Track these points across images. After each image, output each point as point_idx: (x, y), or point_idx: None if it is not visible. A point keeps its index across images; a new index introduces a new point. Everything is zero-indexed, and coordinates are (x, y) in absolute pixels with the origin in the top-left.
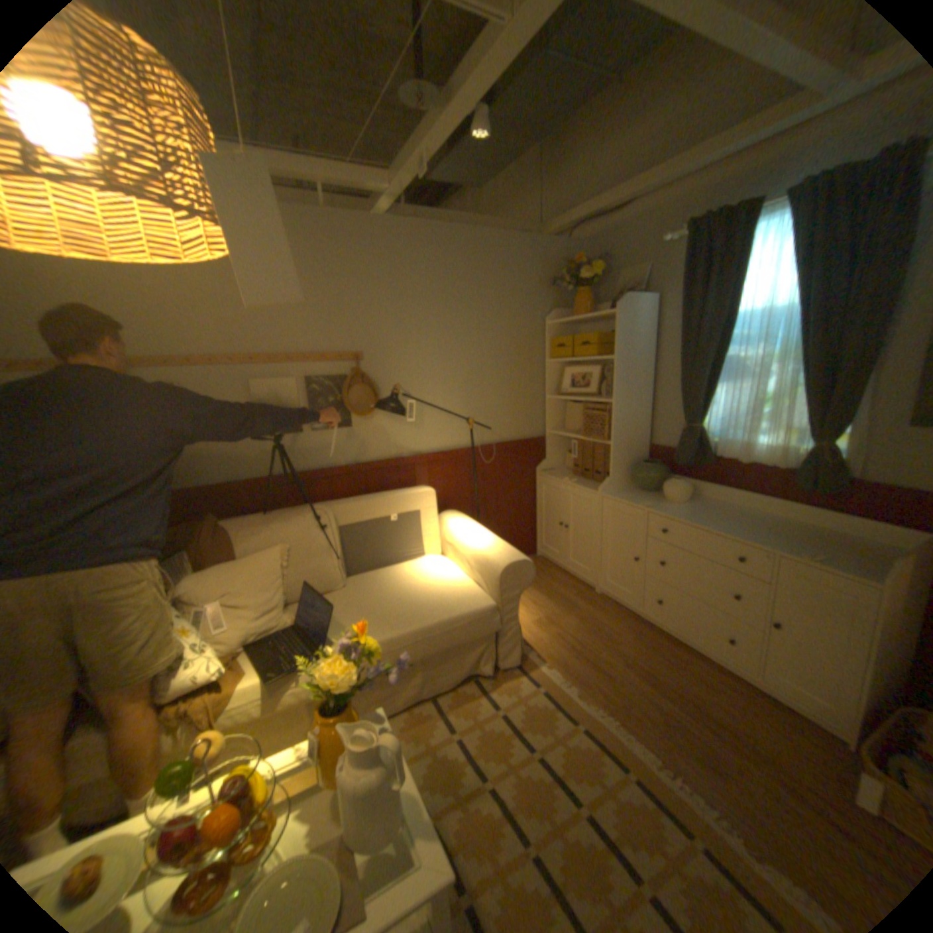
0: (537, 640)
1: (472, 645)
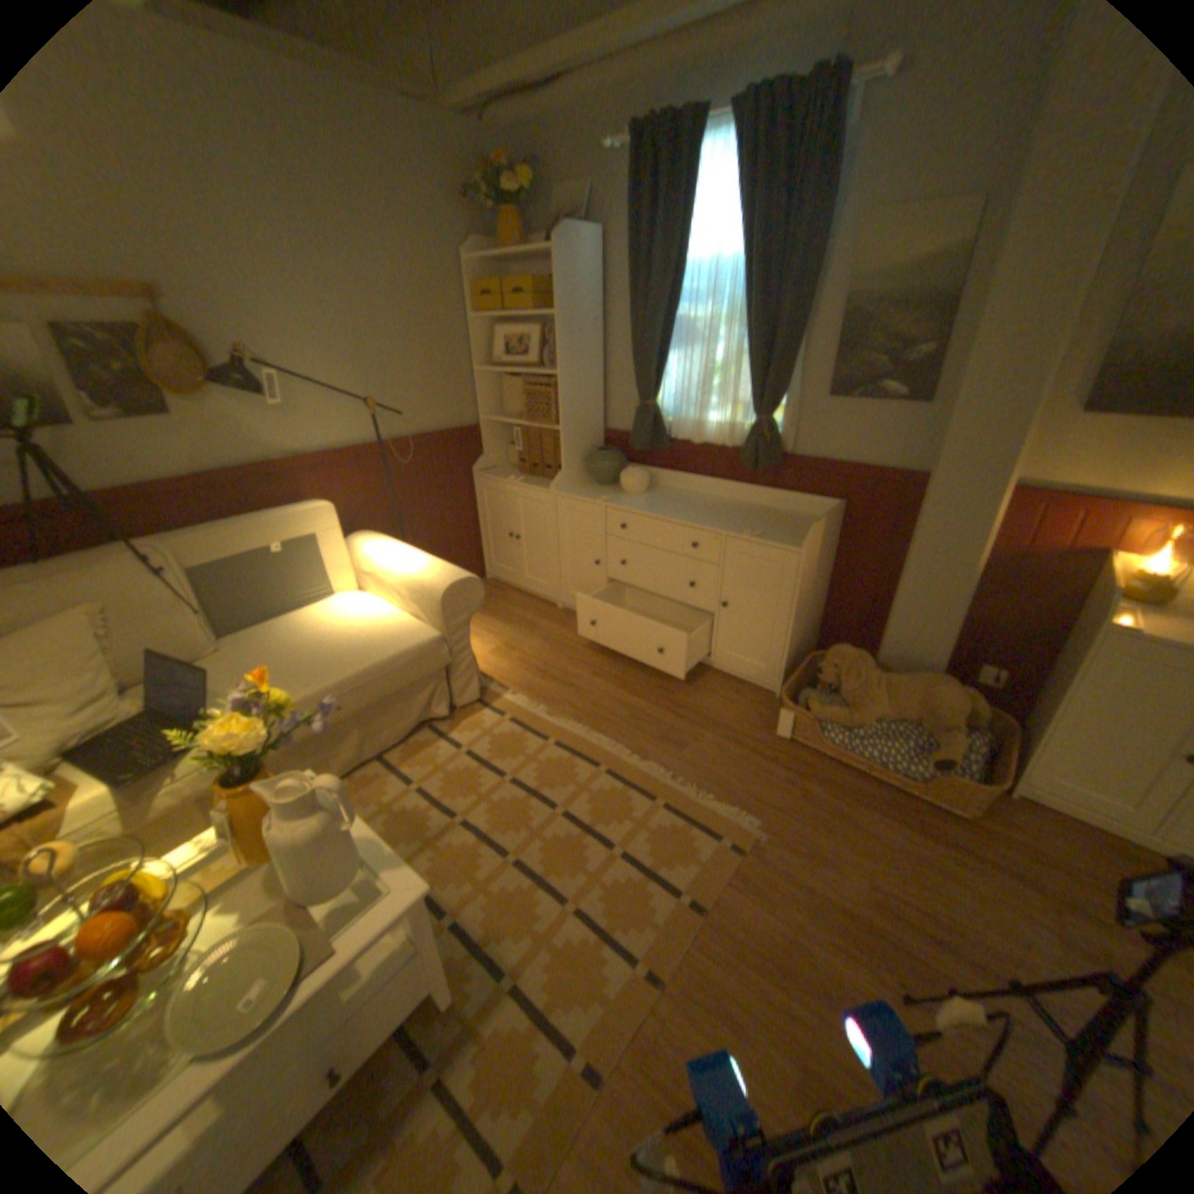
0: (496, 669)
1: (417, 686)
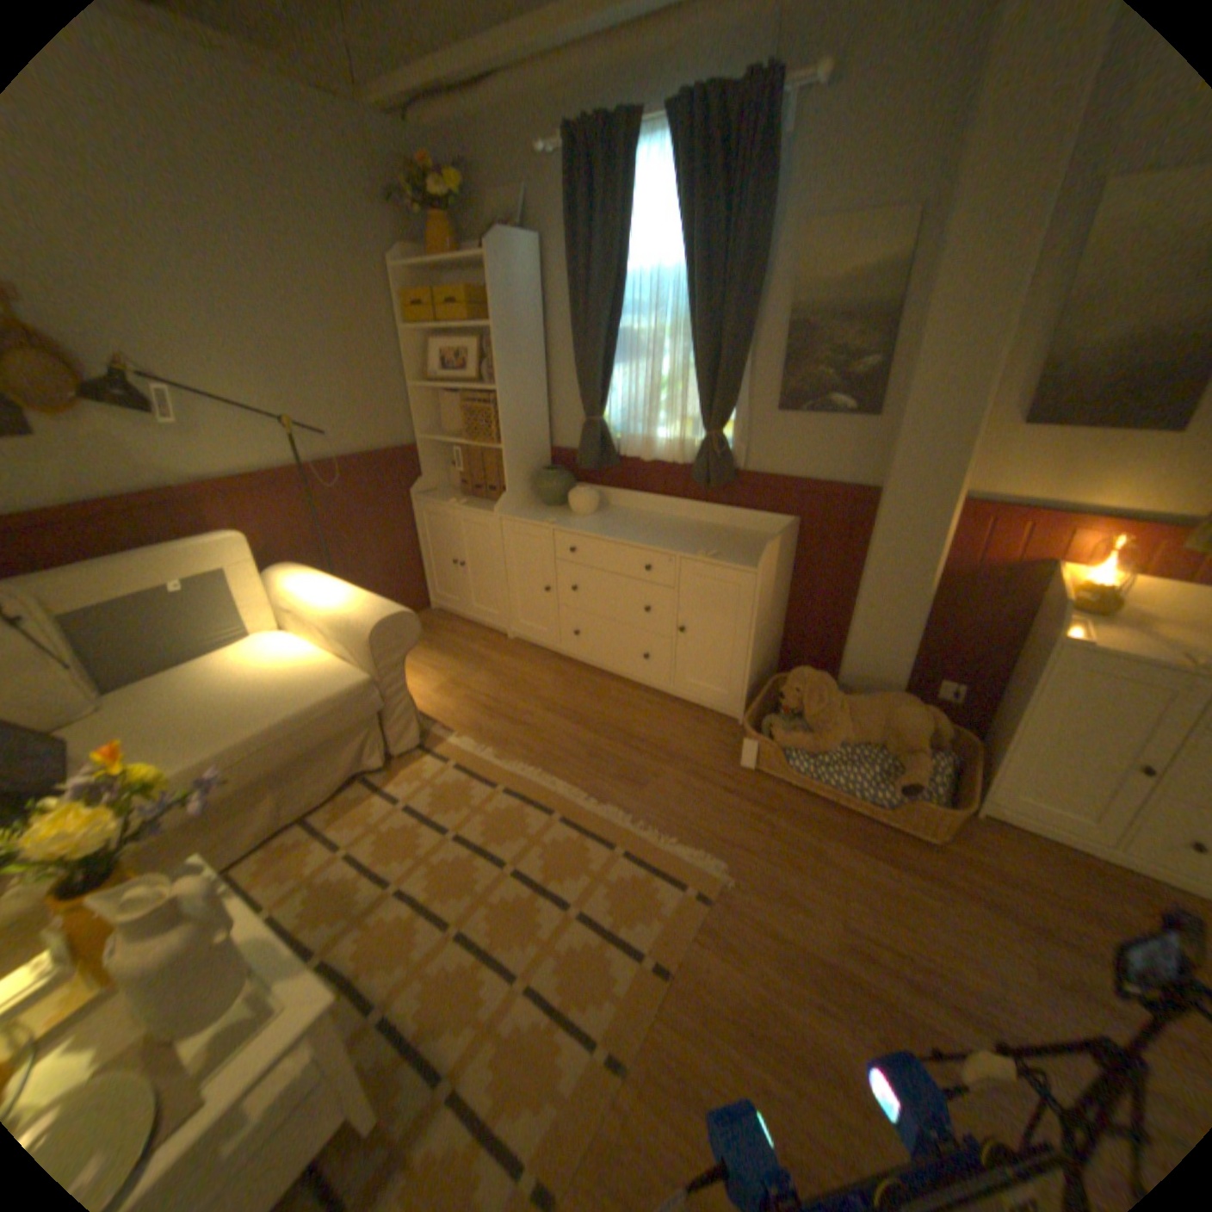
0: (440, 709)
1: (344, 735)
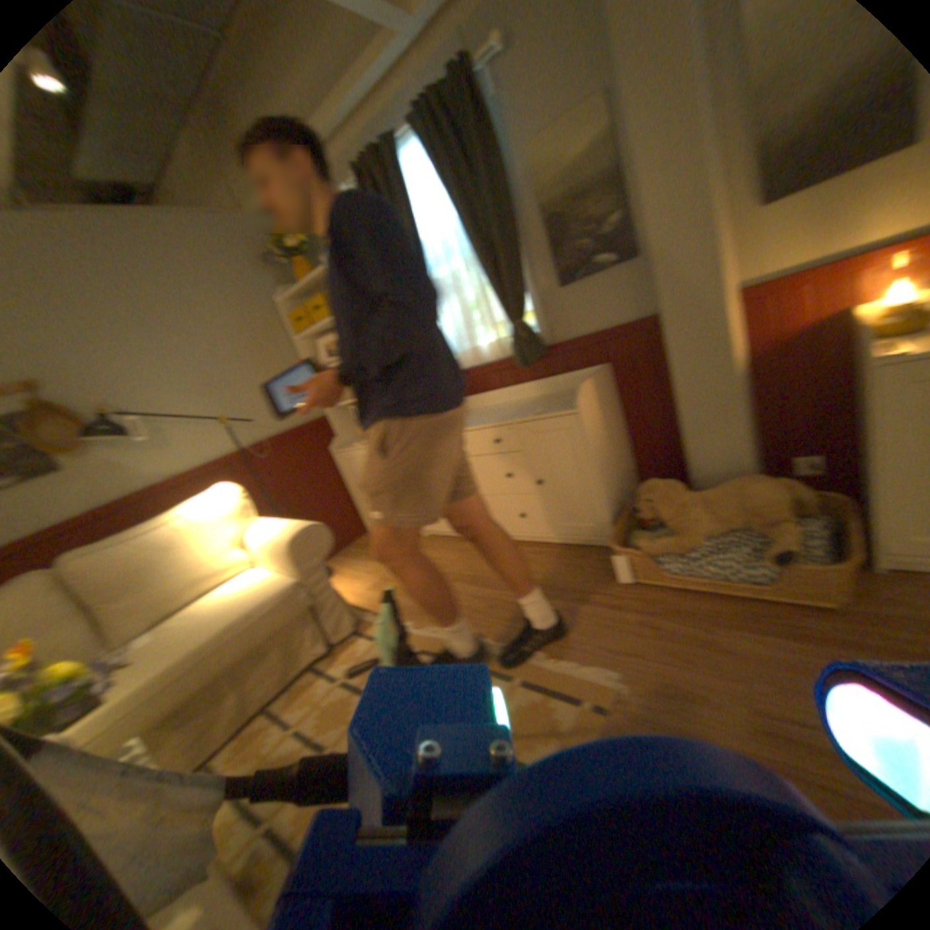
0: (373, 601)
1: (288, 632)
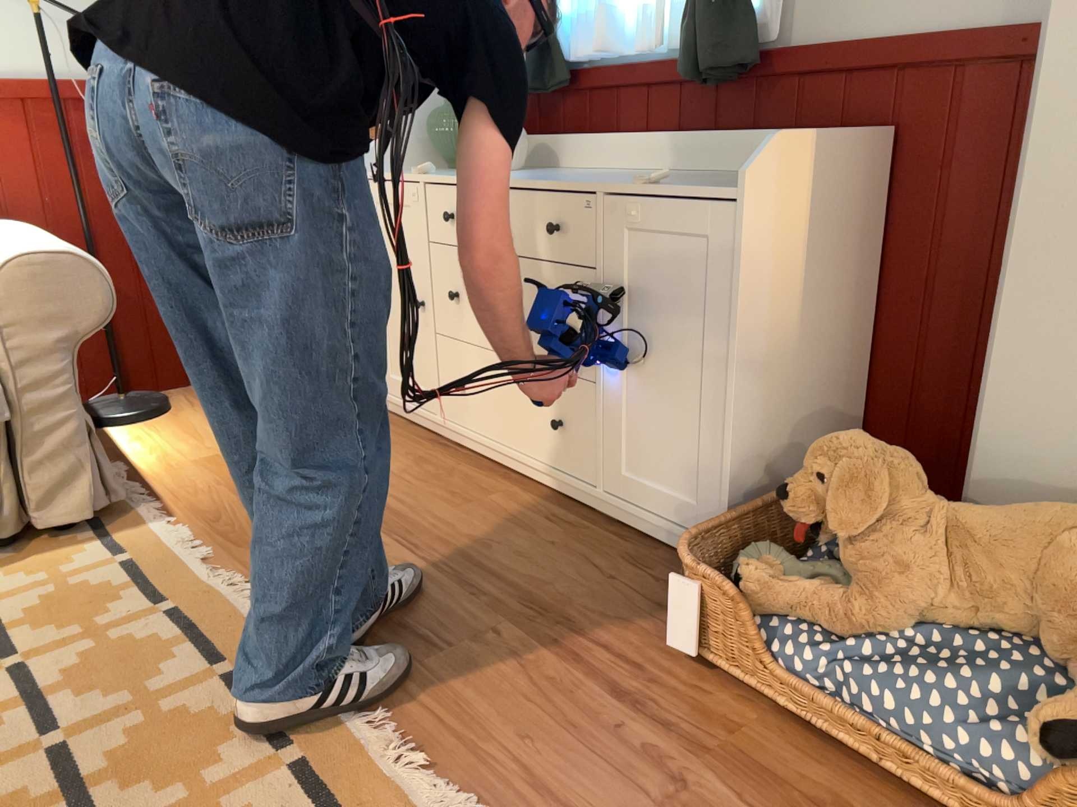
0: (183, 485)
1: None
